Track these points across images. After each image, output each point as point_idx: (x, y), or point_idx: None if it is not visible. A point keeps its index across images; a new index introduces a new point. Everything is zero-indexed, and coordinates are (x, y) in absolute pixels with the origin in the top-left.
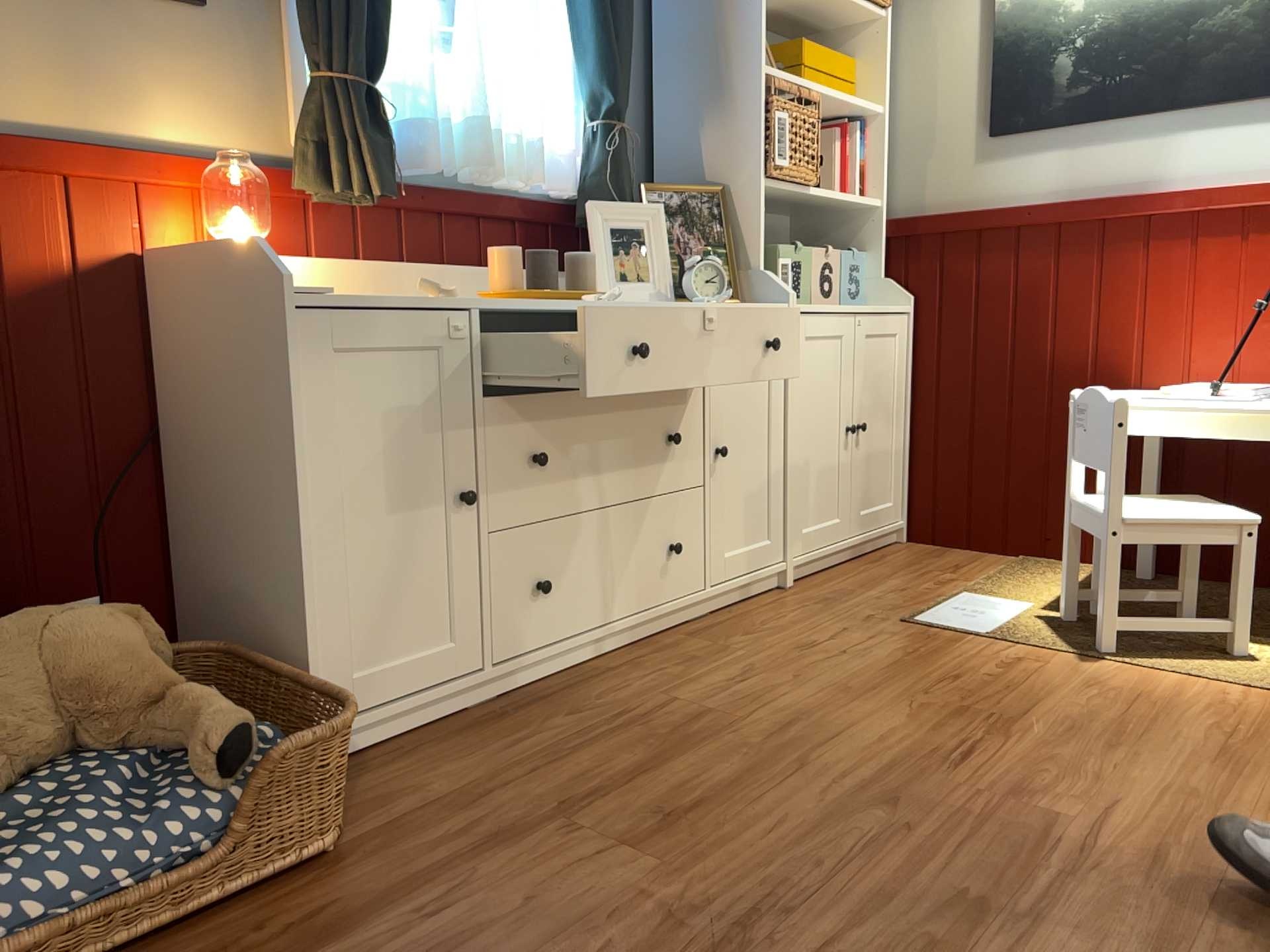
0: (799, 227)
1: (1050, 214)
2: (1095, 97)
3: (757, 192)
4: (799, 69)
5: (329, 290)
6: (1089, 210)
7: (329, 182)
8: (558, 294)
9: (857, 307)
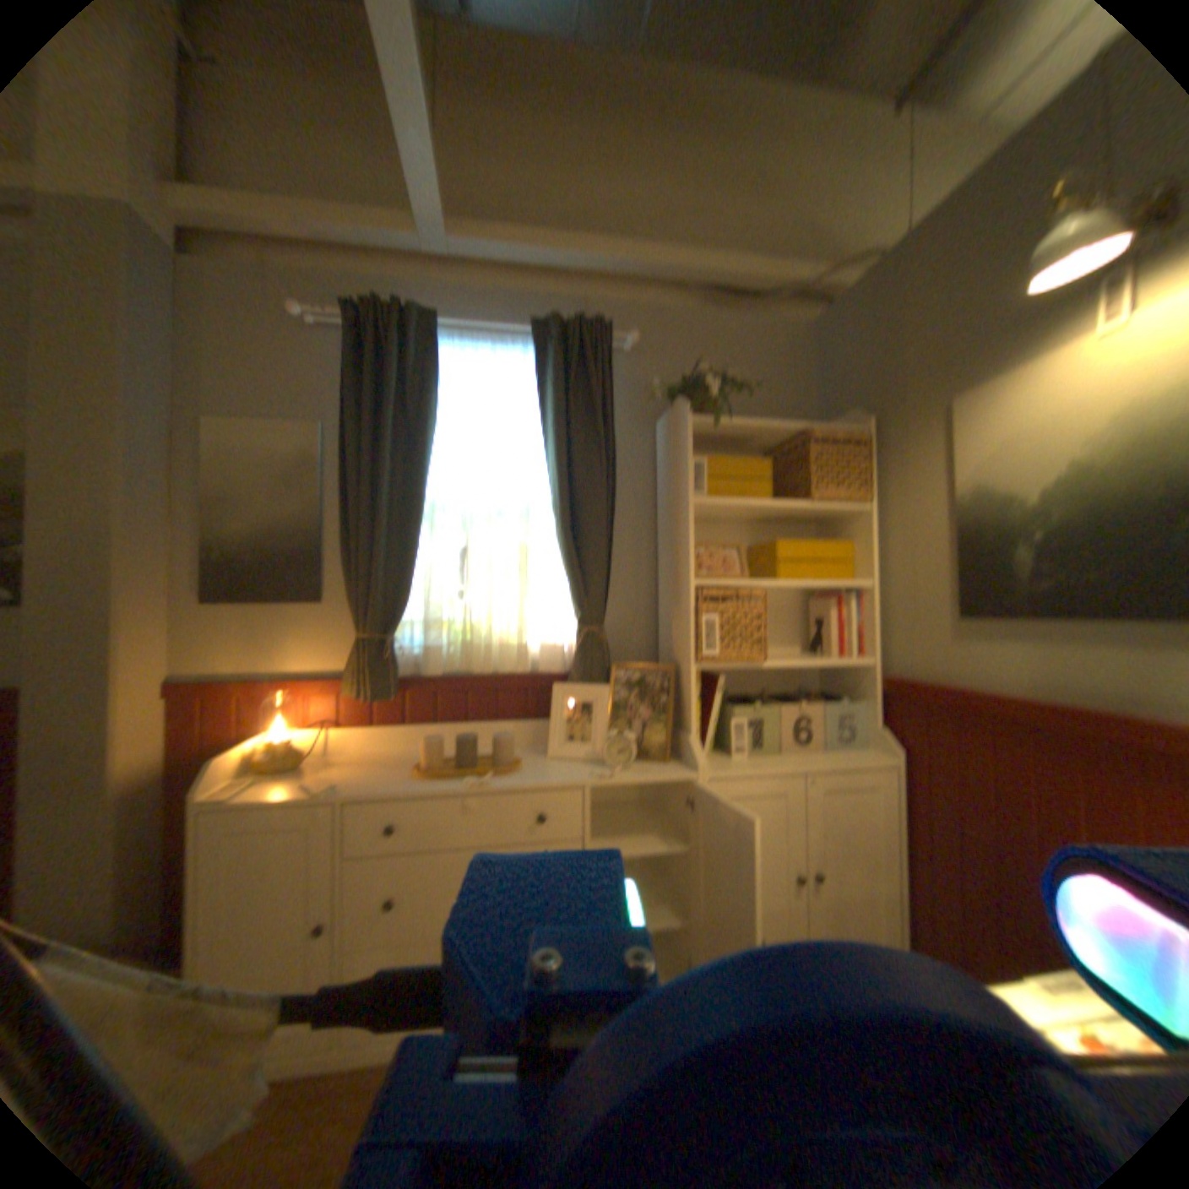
0: (824, 669)
1: (1023, 712)
2: (1065, 592)
3: (690, 677)
4: (775, 562)
5: (226, 801)
6: (1065, 719)
7: (360, 693)
8: (453, 776)
9: (818, 766)
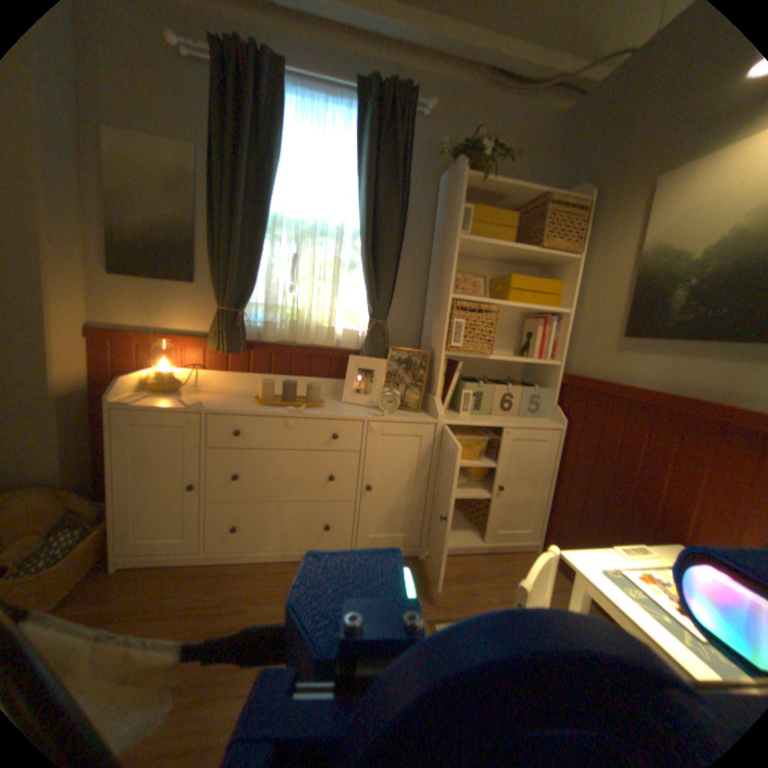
0: (526, 366)
1: (651, 398)
2: (701, 321)
3: (440, 358)
4: (508, 289)
5: (130, 403)
6: (678, 404)
7: (220, 346)
8: (280, 404)
9: (512, 423)
